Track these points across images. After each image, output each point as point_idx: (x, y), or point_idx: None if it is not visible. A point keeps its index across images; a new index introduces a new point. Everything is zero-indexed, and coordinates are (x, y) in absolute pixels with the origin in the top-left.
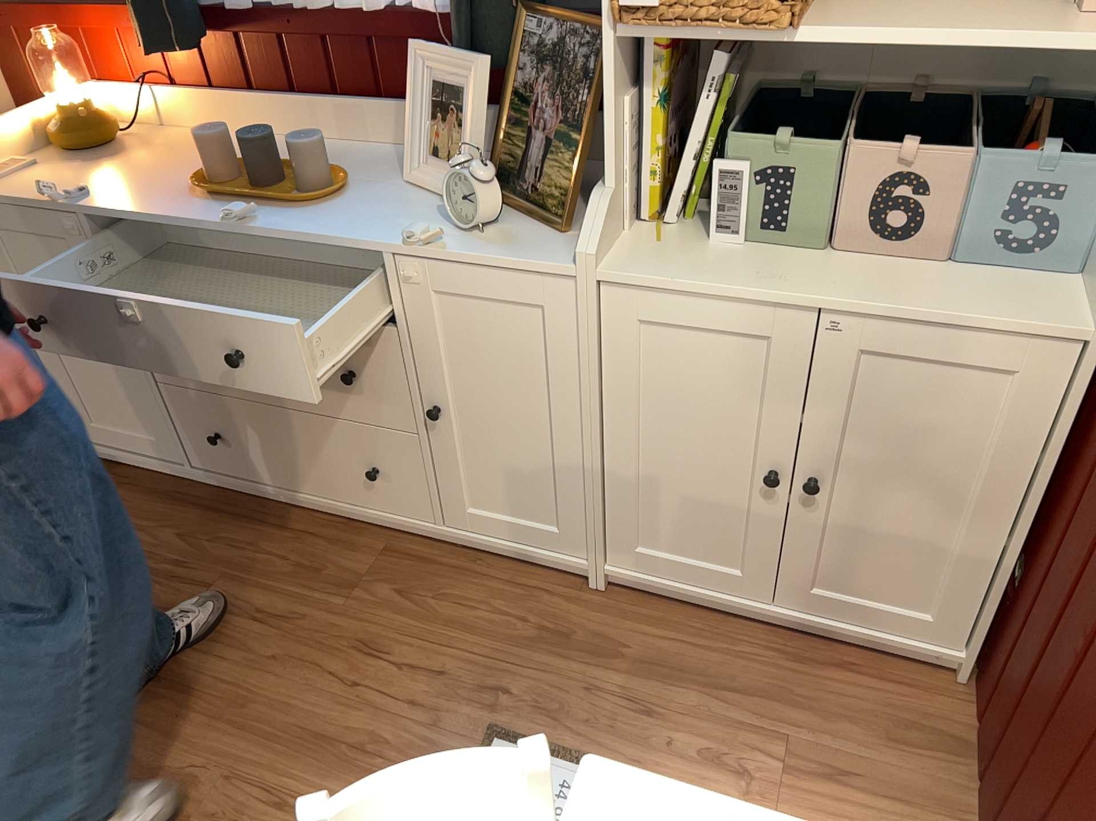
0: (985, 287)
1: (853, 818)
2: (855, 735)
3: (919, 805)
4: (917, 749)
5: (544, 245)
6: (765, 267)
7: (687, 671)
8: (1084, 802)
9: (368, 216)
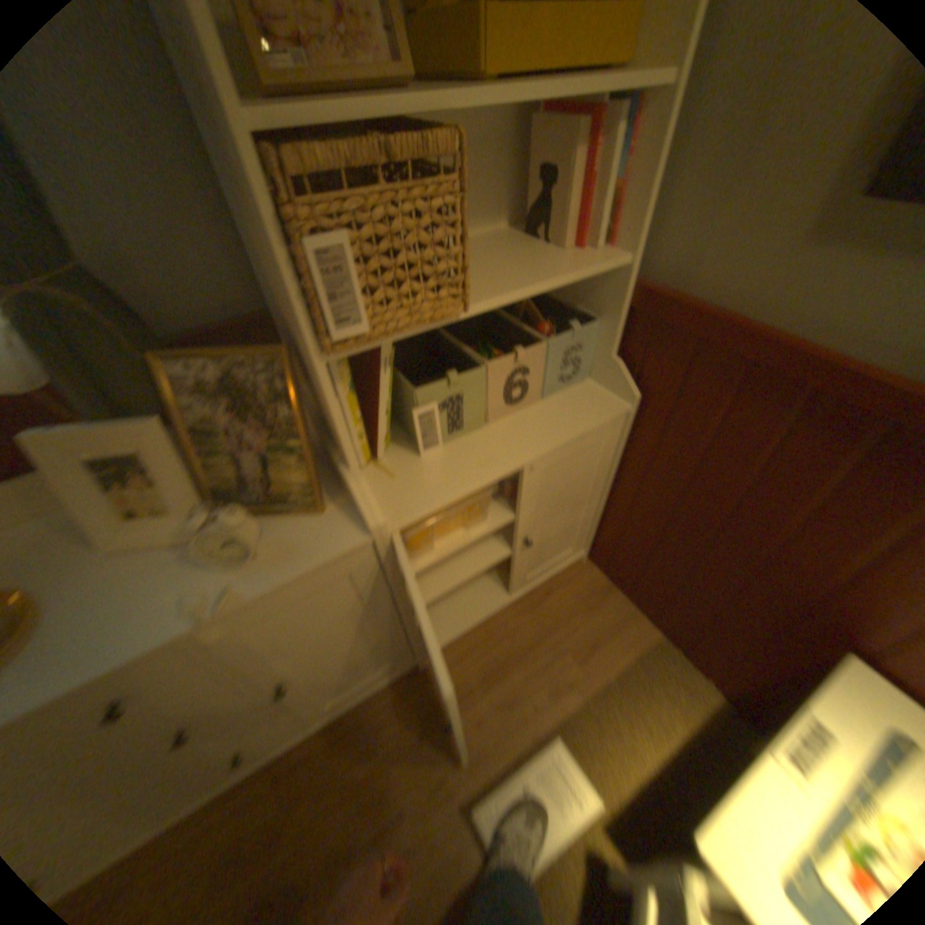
0: (569, 408)
1: (615, 660)
2: (580, 622)
3: (623, 629)
4: (601, 606)
5: (325, 534)
6: (473, 458)
7: (503, 664)
8: (749, 605)
9: (113, 618)
